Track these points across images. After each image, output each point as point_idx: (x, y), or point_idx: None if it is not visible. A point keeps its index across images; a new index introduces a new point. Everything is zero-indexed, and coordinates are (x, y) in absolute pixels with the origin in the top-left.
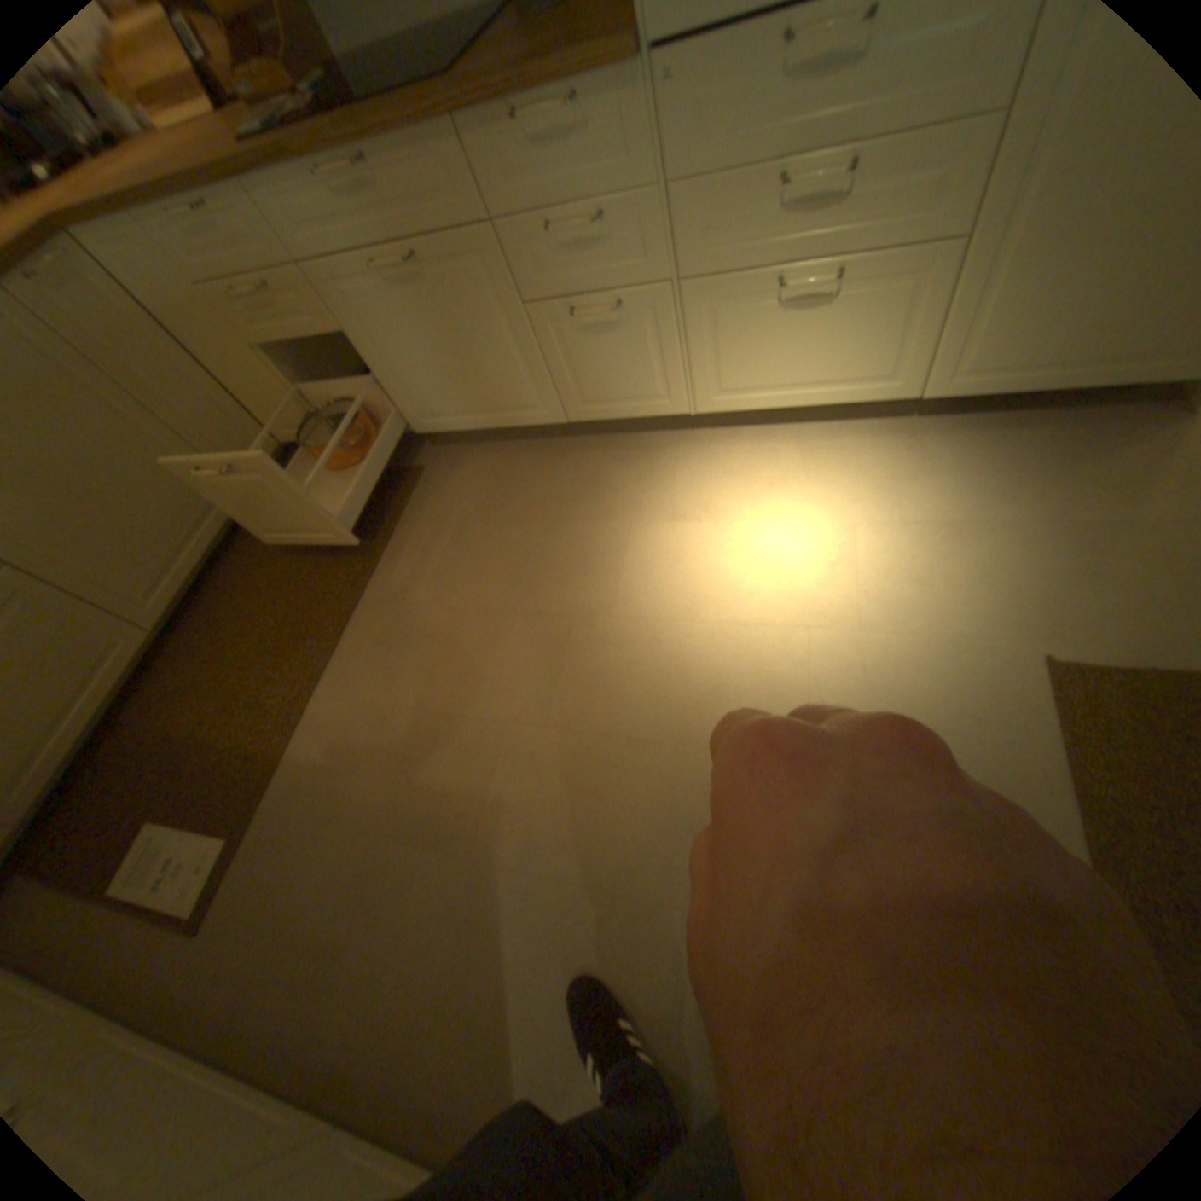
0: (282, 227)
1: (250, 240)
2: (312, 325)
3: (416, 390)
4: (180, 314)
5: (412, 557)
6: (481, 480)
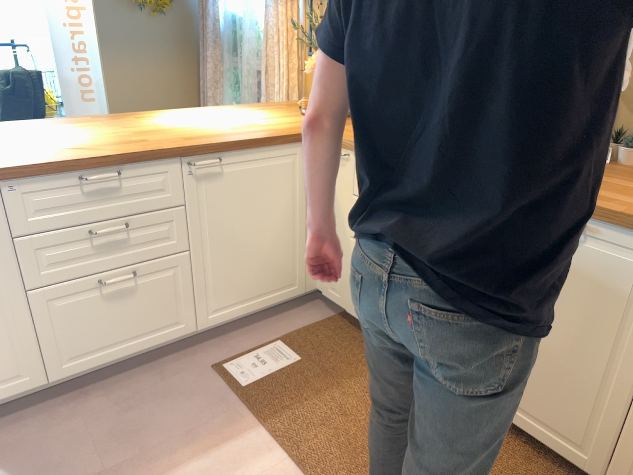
0: None
1: None
2: None
3: None
4: None
5: None
6: None
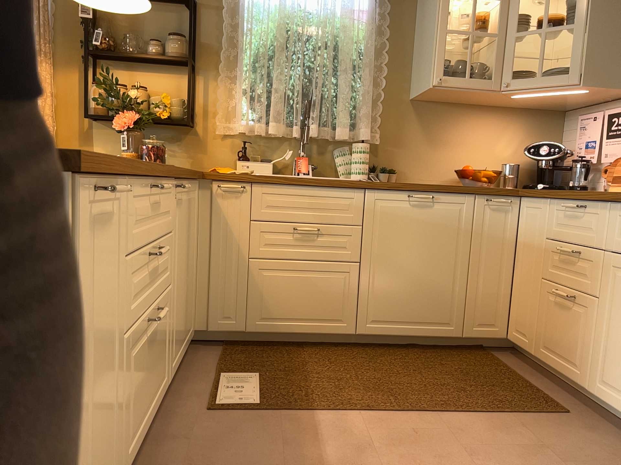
0: (614, 233)
1: (593, 232)
2: (585, 286)
3: (614, 363)
4: (529, 248)
5: (492, 431)
6: (599, 452)
